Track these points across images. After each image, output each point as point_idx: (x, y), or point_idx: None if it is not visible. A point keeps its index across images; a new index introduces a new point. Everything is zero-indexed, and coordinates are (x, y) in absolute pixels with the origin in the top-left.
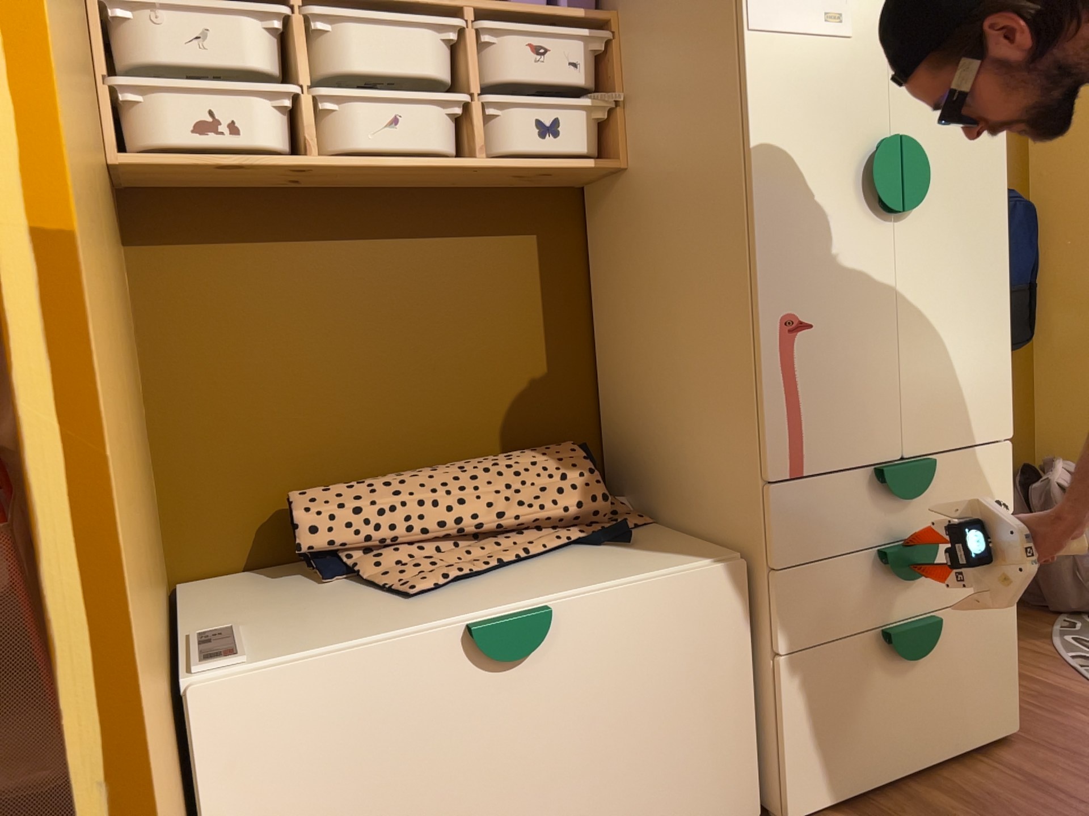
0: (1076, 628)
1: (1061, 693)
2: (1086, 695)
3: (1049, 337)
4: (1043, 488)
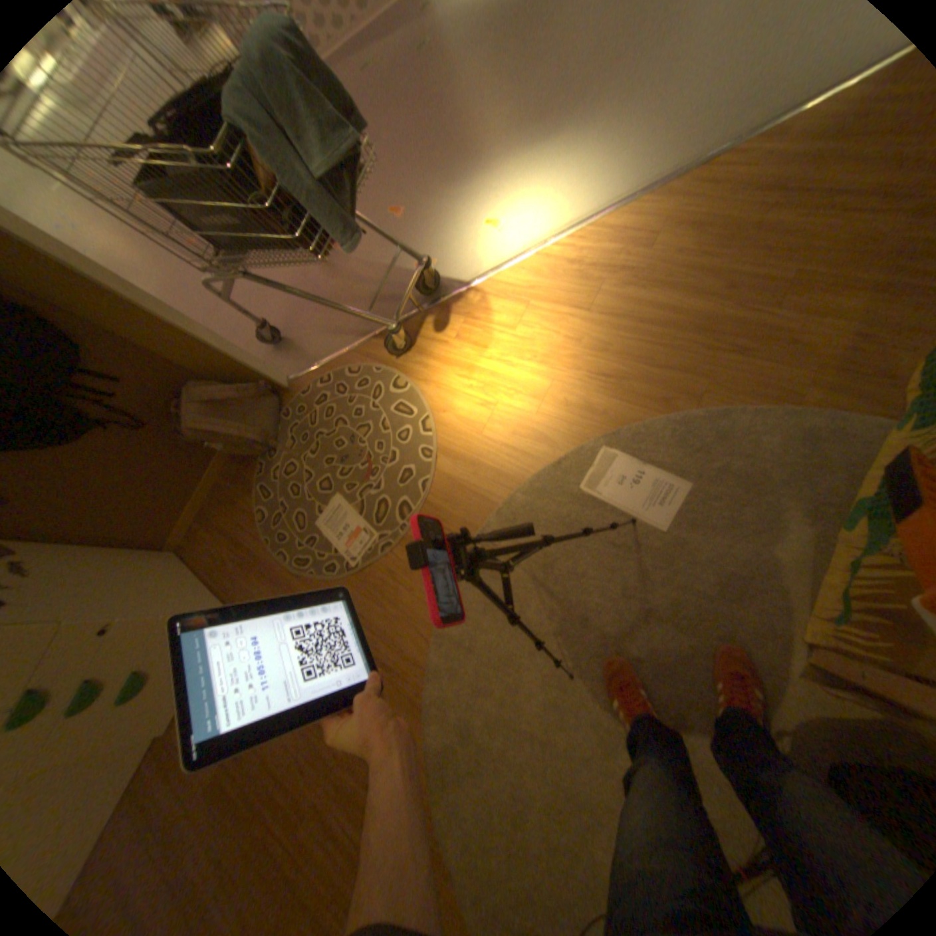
0: (259, 483)
1: (248, 563)
2: (256, 559)
3: (99, 320)
4: (185, 438)
